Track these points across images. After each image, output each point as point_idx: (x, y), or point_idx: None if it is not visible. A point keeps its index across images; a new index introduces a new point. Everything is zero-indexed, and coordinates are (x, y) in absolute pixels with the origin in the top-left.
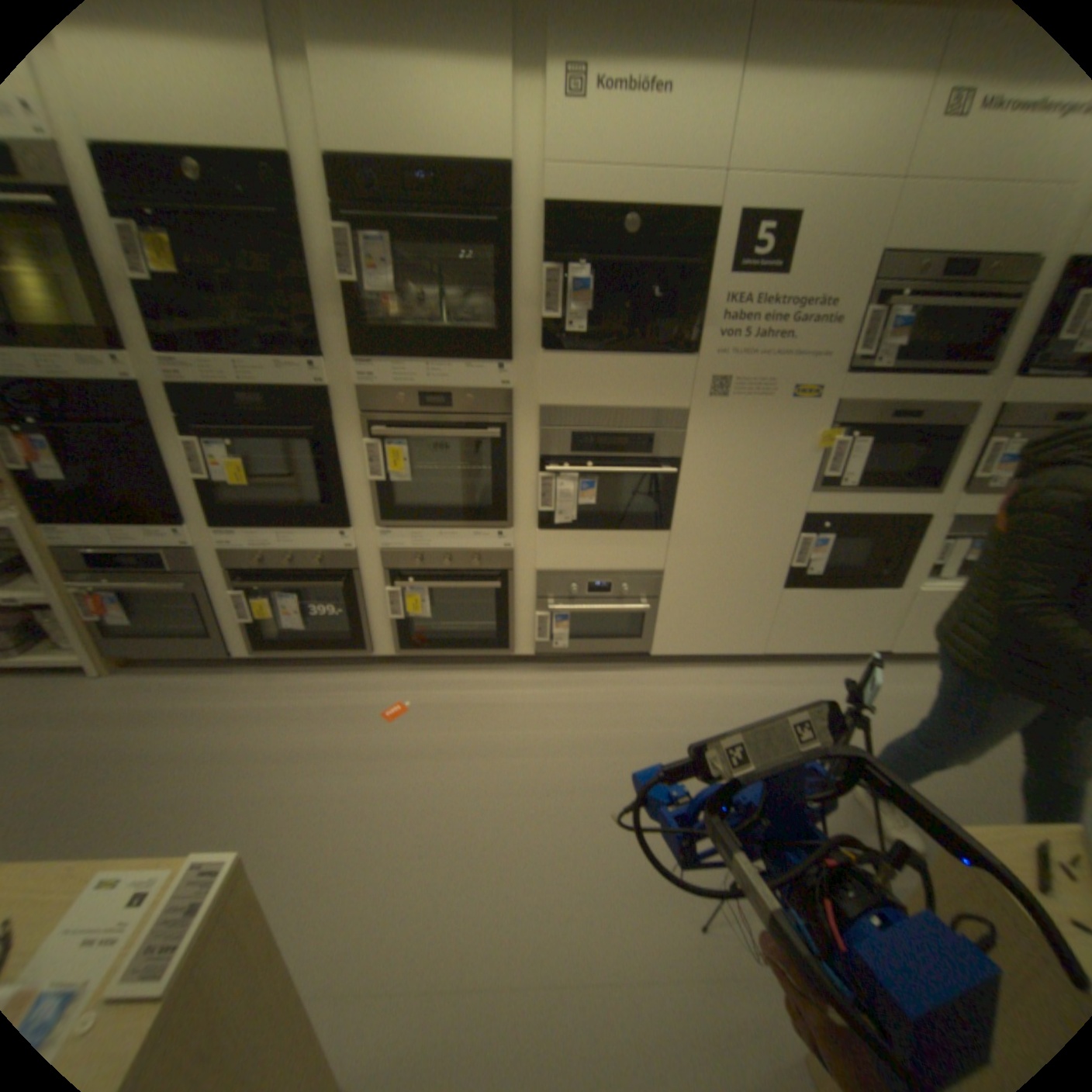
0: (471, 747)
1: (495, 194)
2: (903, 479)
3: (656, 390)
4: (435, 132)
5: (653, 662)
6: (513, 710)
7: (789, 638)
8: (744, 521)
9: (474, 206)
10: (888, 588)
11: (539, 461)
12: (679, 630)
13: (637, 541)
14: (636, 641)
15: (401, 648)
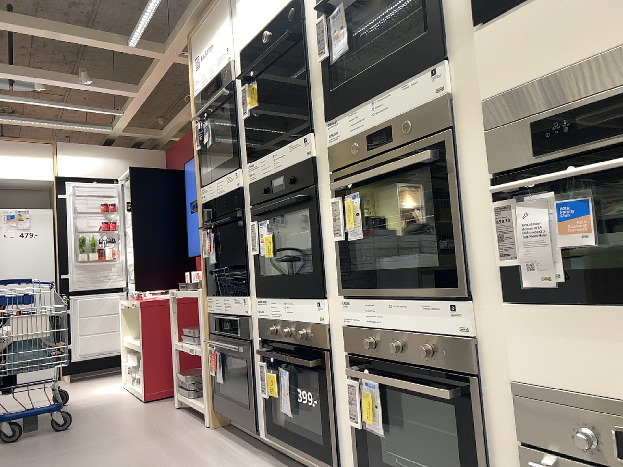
0: None
1: None
2: None
3: None
4: None
5: None
6: None
7: None
8: None
9: None
10: None
11: (493, 181)
12: None
13: None
14: None
15: None
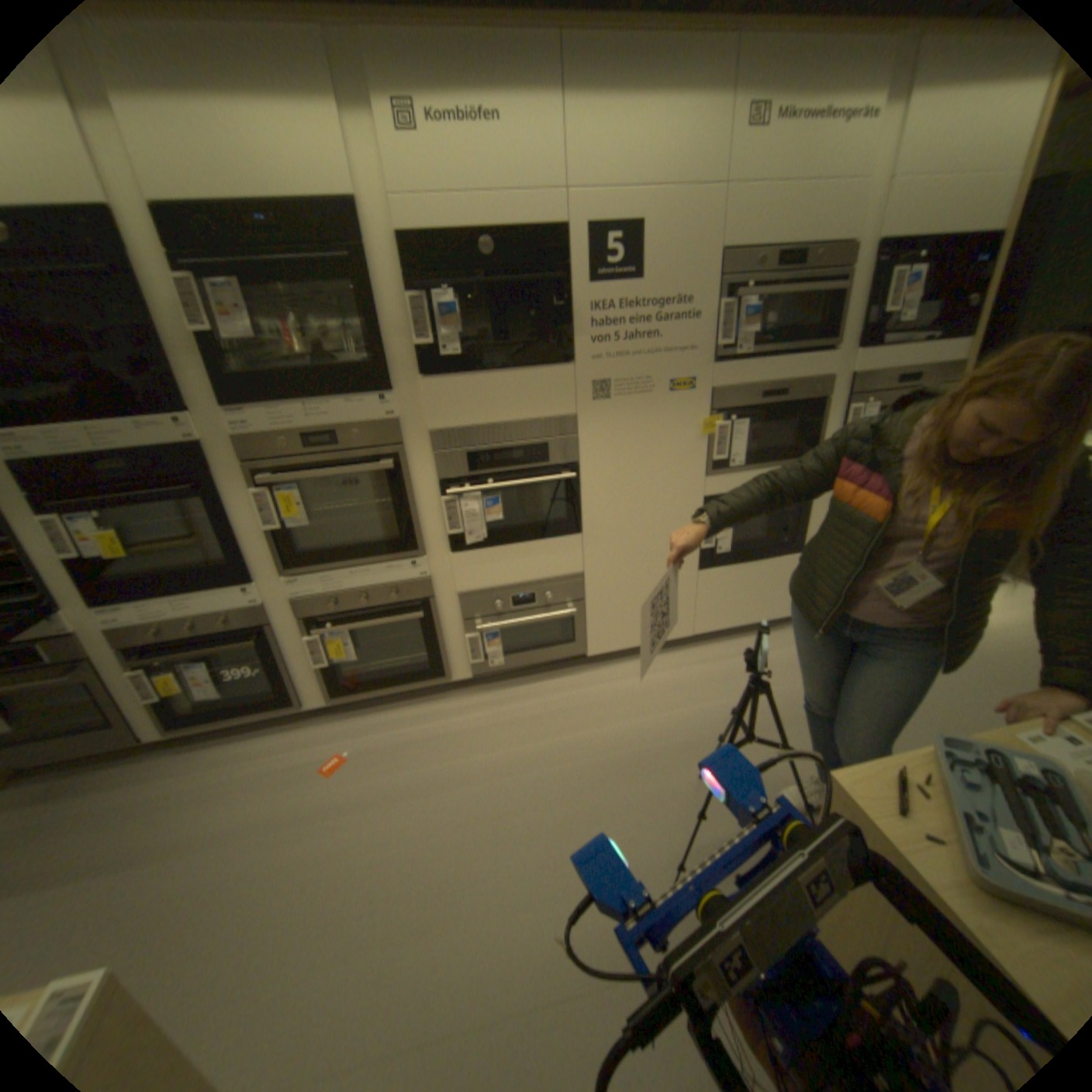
0: (416, 785)
1: (343, 229)
2: (782, 453)
3: (541, 401)
4: (267, 174)
5: (591, 662)
6: (457, 738)
7: (712, 615)
8: (649, 513)
9: (323, 243)
10: (789, 553)
11: (439, 486)
12: (609, 627)
13: (551, 548)
14: (572, 645)
15: (331, 697)
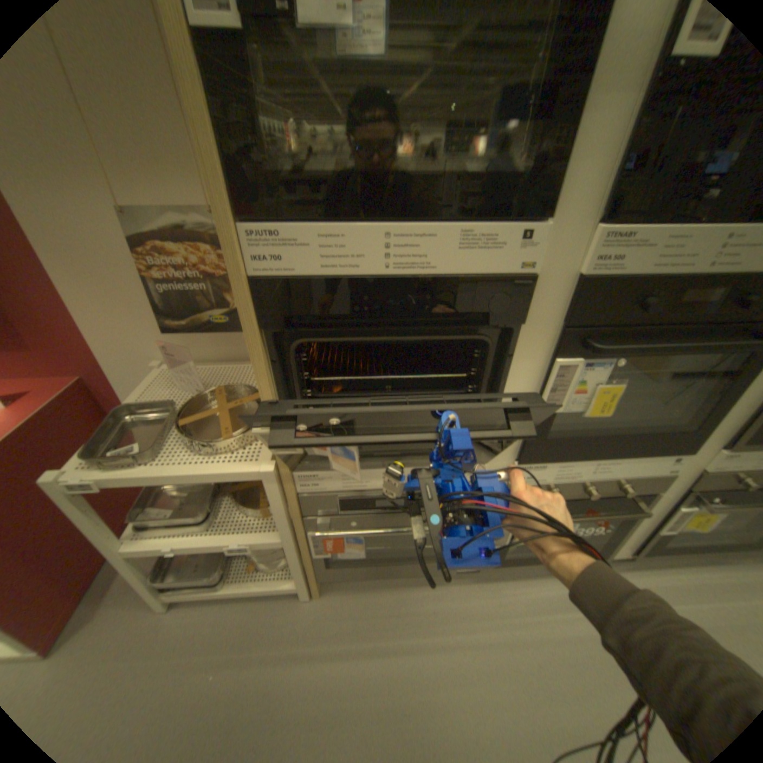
0: None
1: None
2: None
3: None
4: None
5: None
6: None
7: None
8: None
9: None
10: None
11: None
12: None
13: None
14: None
15: (646, 554)
